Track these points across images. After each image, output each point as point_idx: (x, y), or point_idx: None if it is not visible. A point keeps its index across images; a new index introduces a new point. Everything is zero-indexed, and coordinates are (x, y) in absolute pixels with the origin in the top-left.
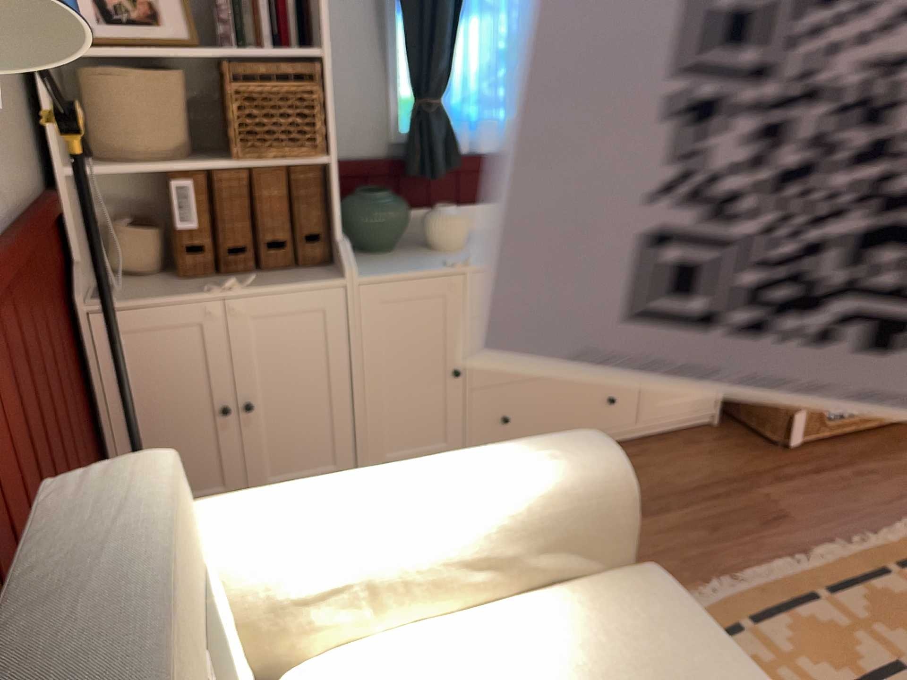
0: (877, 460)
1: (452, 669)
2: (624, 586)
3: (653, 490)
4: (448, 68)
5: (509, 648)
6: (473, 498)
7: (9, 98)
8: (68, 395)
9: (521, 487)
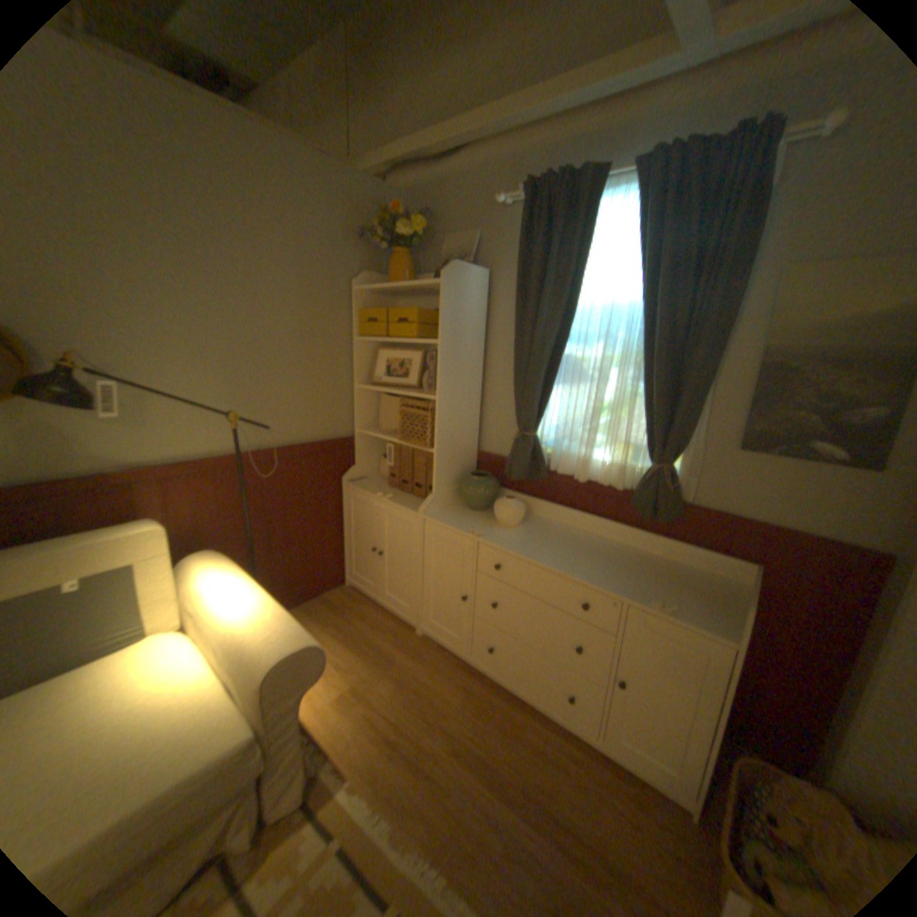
0: None
1: (165, 677)
2: (228, 727)
3: (534, 789)
4: (534, 416)
5: (176, 692)
6: (230, 624)
7: (330, 402)
8: (312, 512)
9: (241, 636)
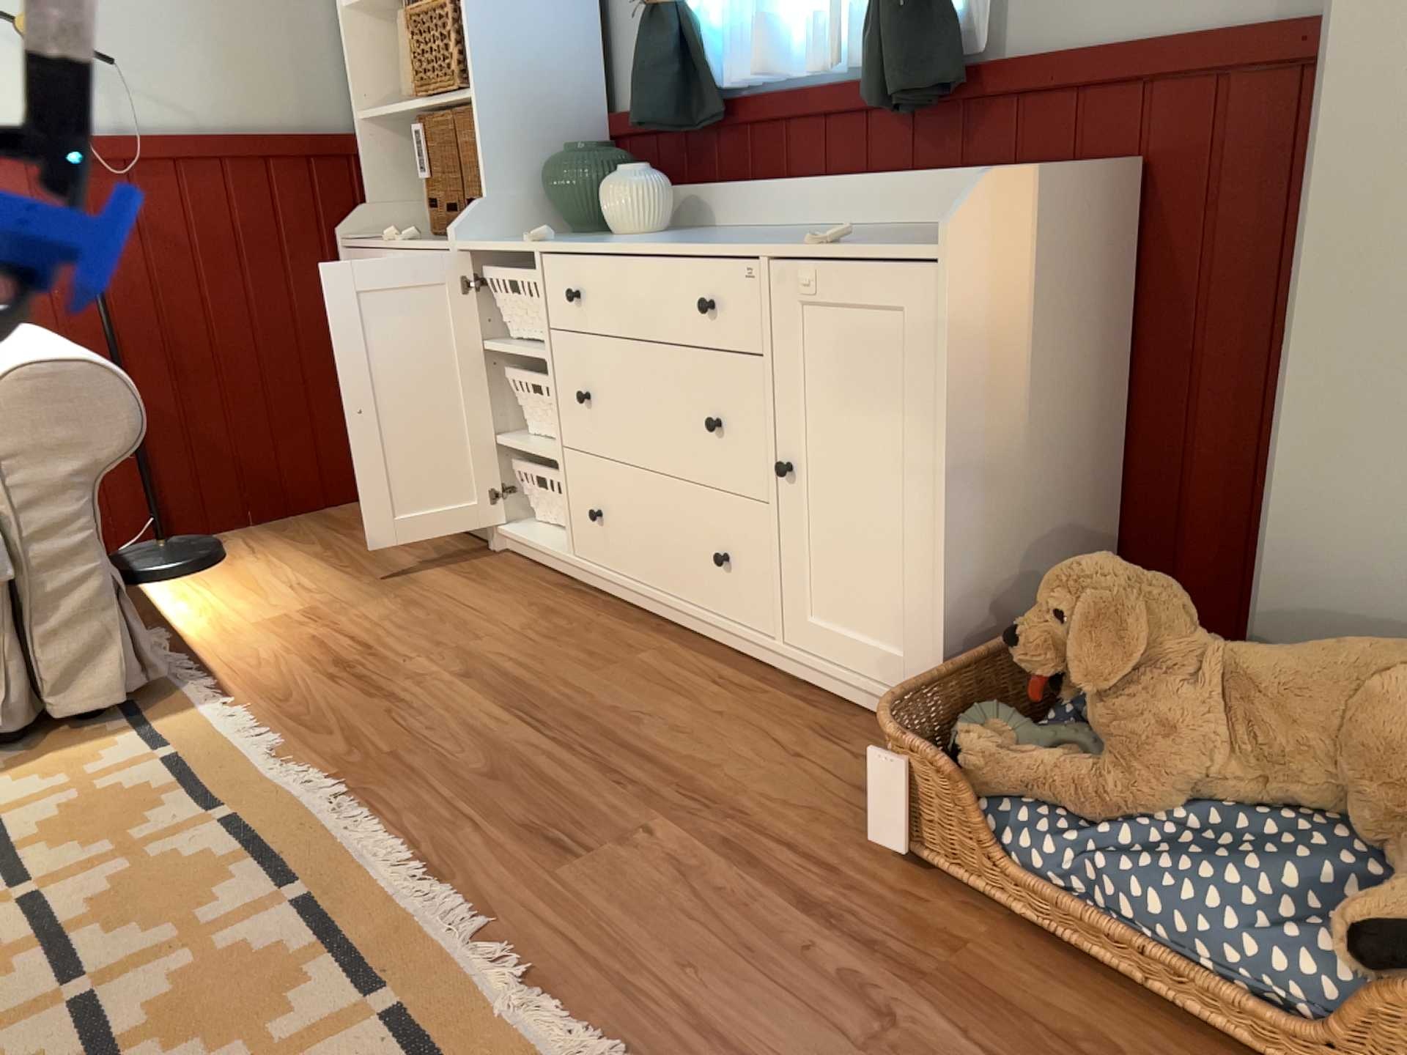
0: (986, 1029)
1: None
2: None
3: (606, 711)
4: None
5: None
6: None
7: (286, 49)
8: (274, 306)
9: None
